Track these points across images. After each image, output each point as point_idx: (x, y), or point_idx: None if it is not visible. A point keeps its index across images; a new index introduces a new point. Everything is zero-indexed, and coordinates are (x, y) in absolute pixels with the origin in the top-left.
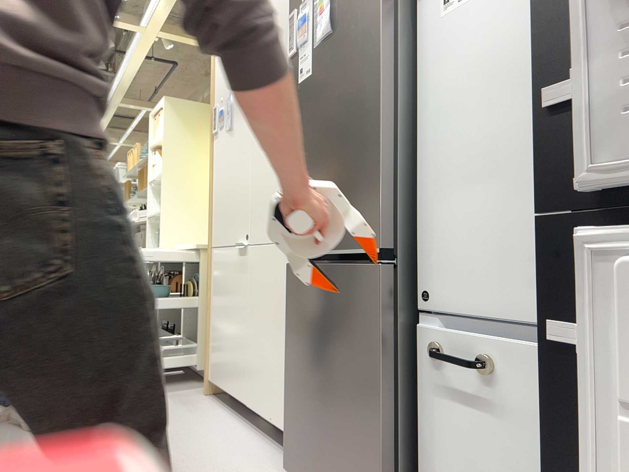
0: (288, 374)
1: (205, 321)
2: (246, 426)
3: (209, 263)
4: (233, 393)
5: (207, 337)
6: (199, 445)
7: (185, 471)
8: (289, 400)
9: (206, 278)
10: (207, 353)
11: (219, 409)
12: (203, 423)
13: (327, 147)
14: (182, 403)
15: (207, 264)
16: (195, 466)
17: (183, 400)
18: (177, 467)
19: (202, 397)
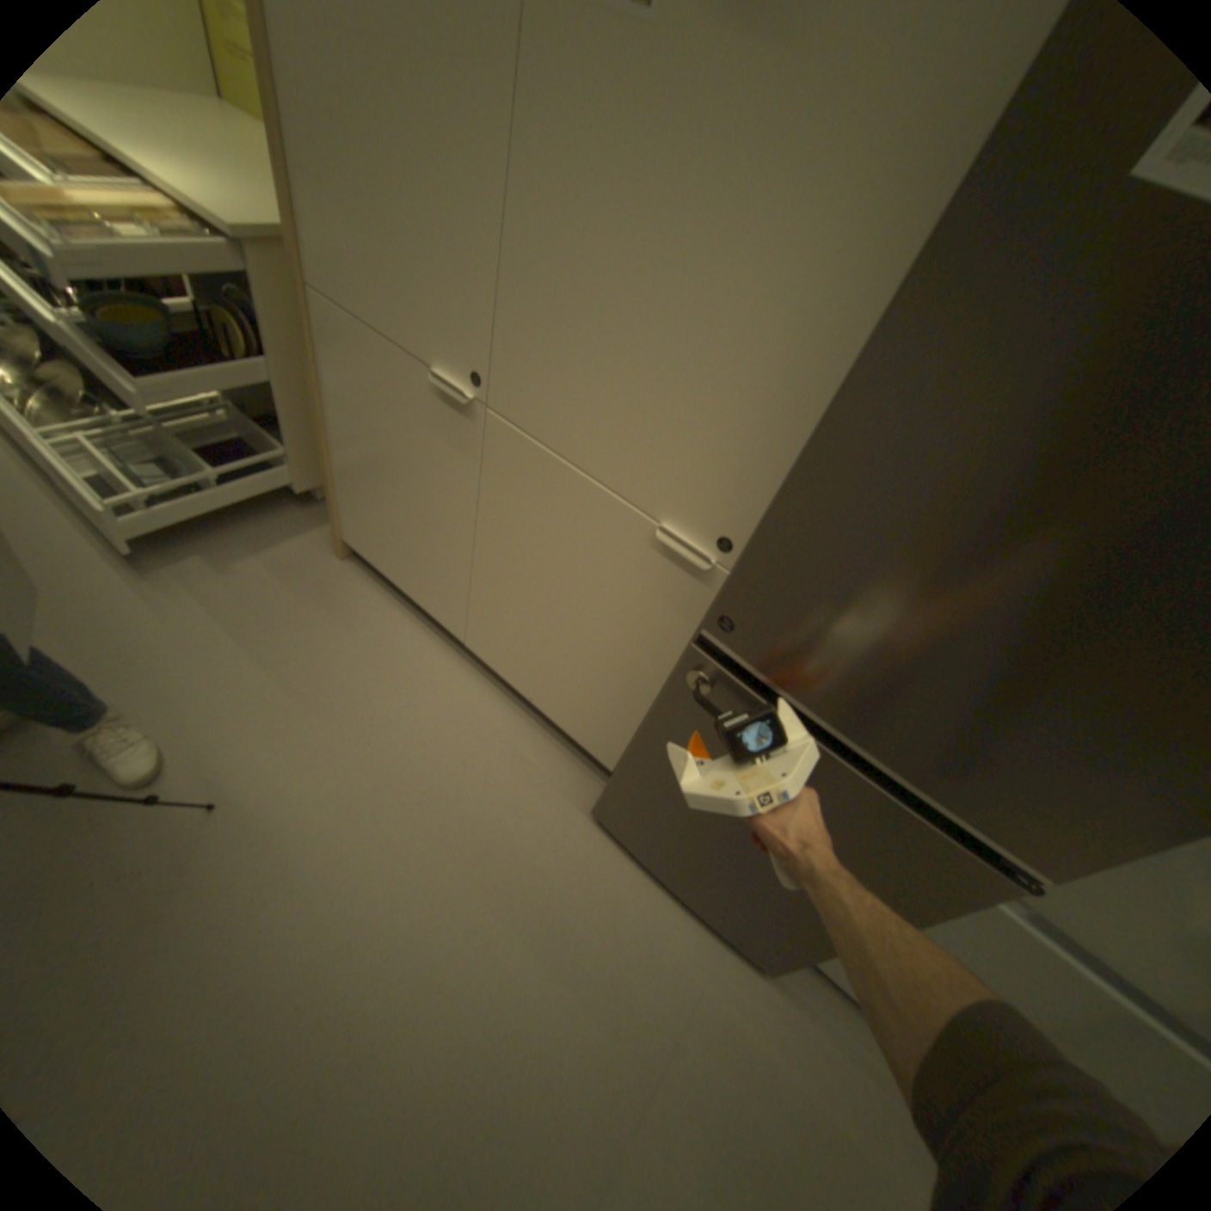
0: (639, 759)
1: (320, 444)
2: (464, 660)
3: (308, 321)
4: (424, 603)
5: (332, 475)
6: (421, 739)
7: (439, 825)
8: (628, 774)
9: (306, 356)
10: (336, 501)
11: (392, 608)
12: (390, 663)
13: (1082, 592)
14: (313, 593)
15: (300, 319)
16: (447, 806)
17: (308, 578)
18: (421, 818)
19: (339, 564)
